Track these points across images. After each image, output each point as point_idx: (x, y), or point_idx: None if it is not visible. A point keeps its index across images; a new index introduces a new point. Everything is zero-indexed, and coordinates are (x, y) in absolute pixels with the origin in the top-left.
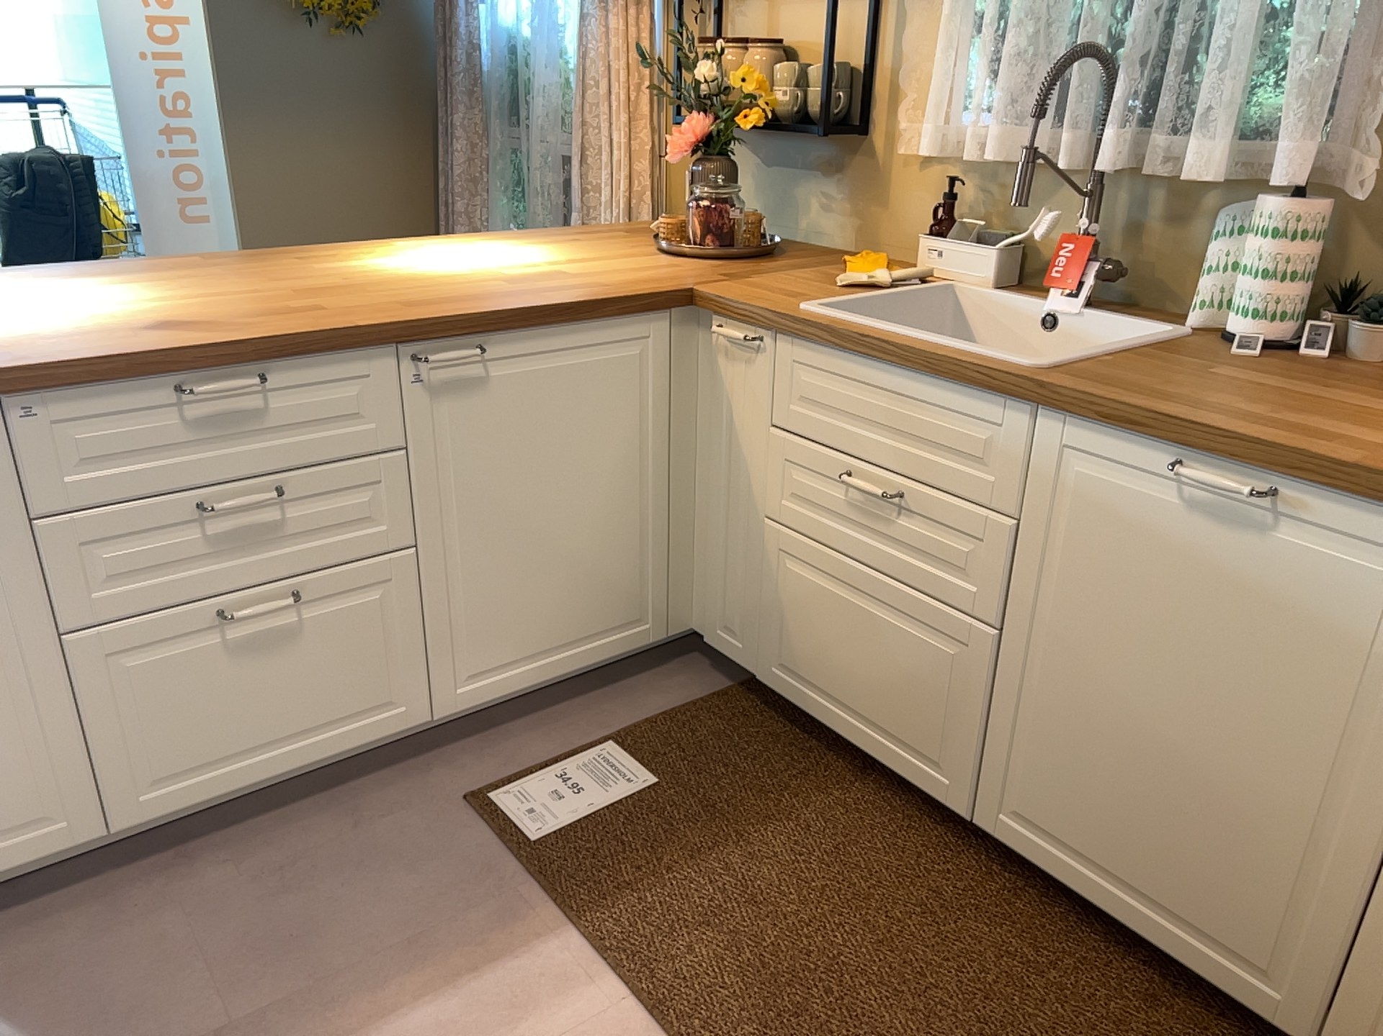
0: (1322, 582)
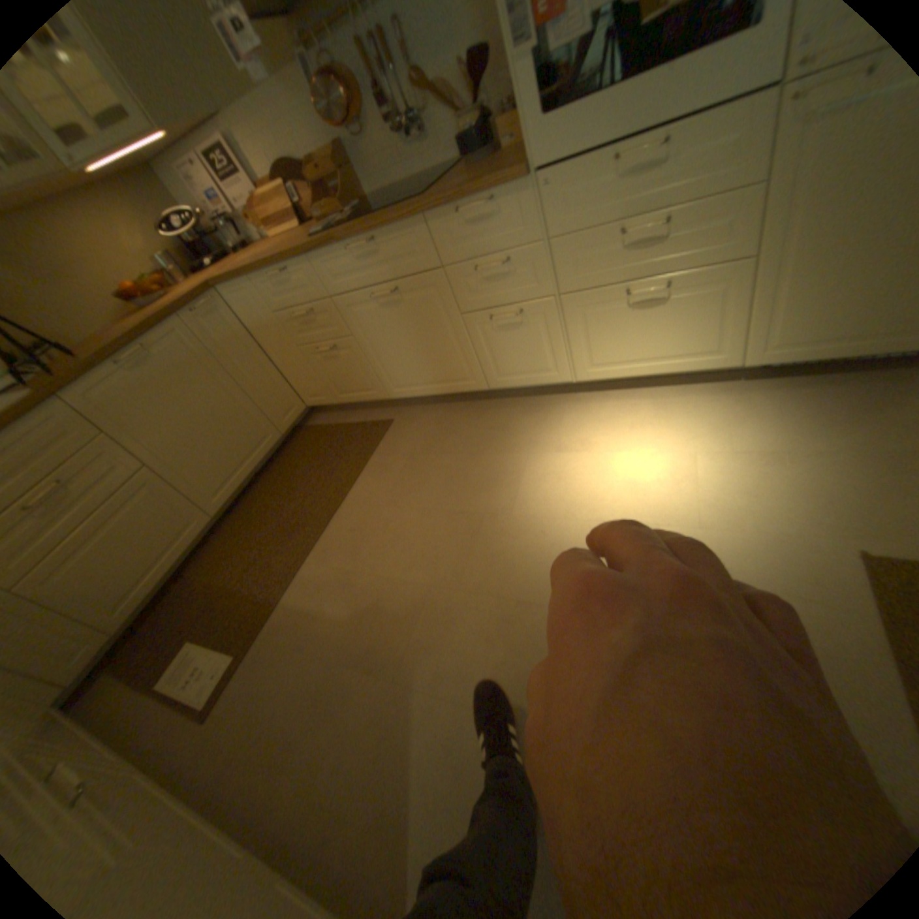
0: (170, 352)
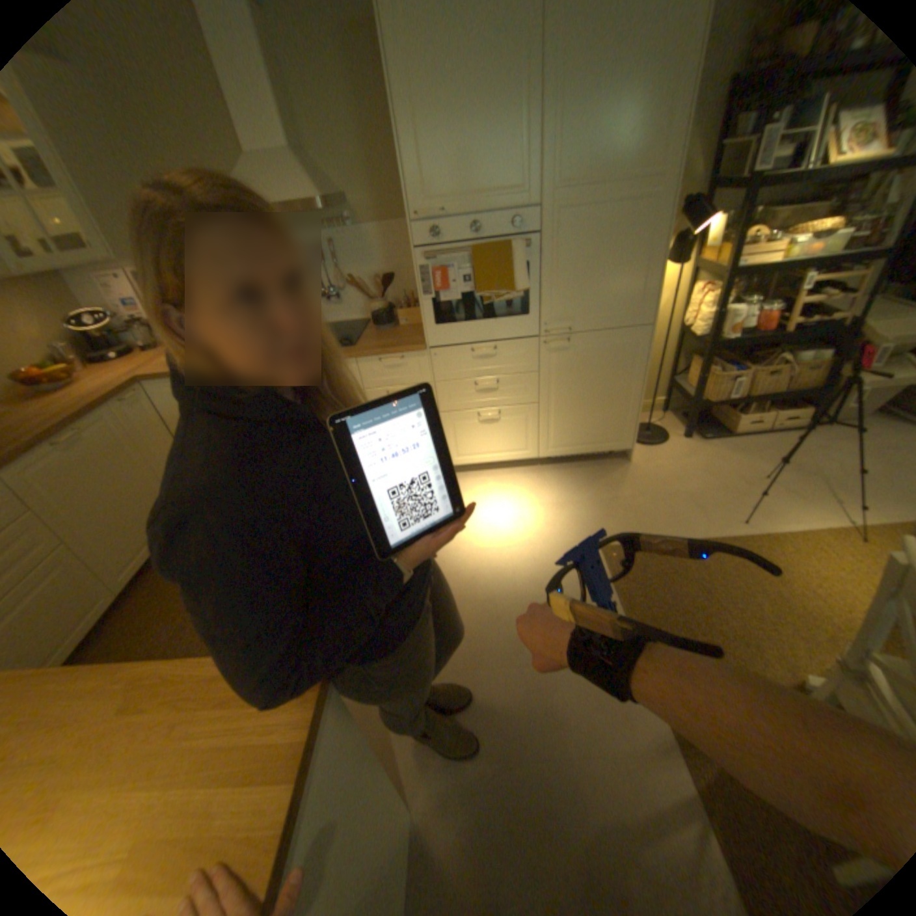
0: (96, 438)
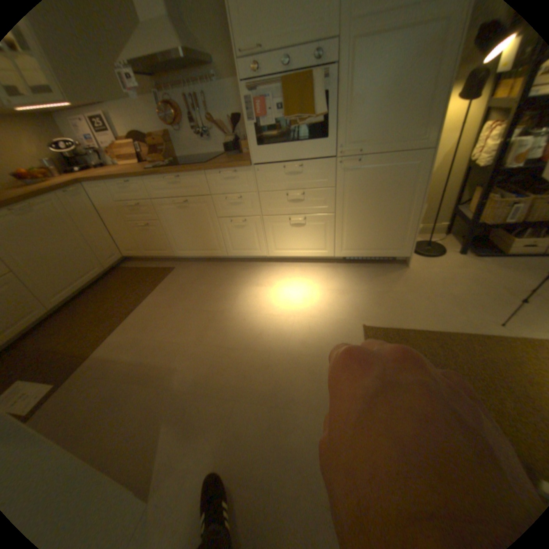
0: (46, 211)
